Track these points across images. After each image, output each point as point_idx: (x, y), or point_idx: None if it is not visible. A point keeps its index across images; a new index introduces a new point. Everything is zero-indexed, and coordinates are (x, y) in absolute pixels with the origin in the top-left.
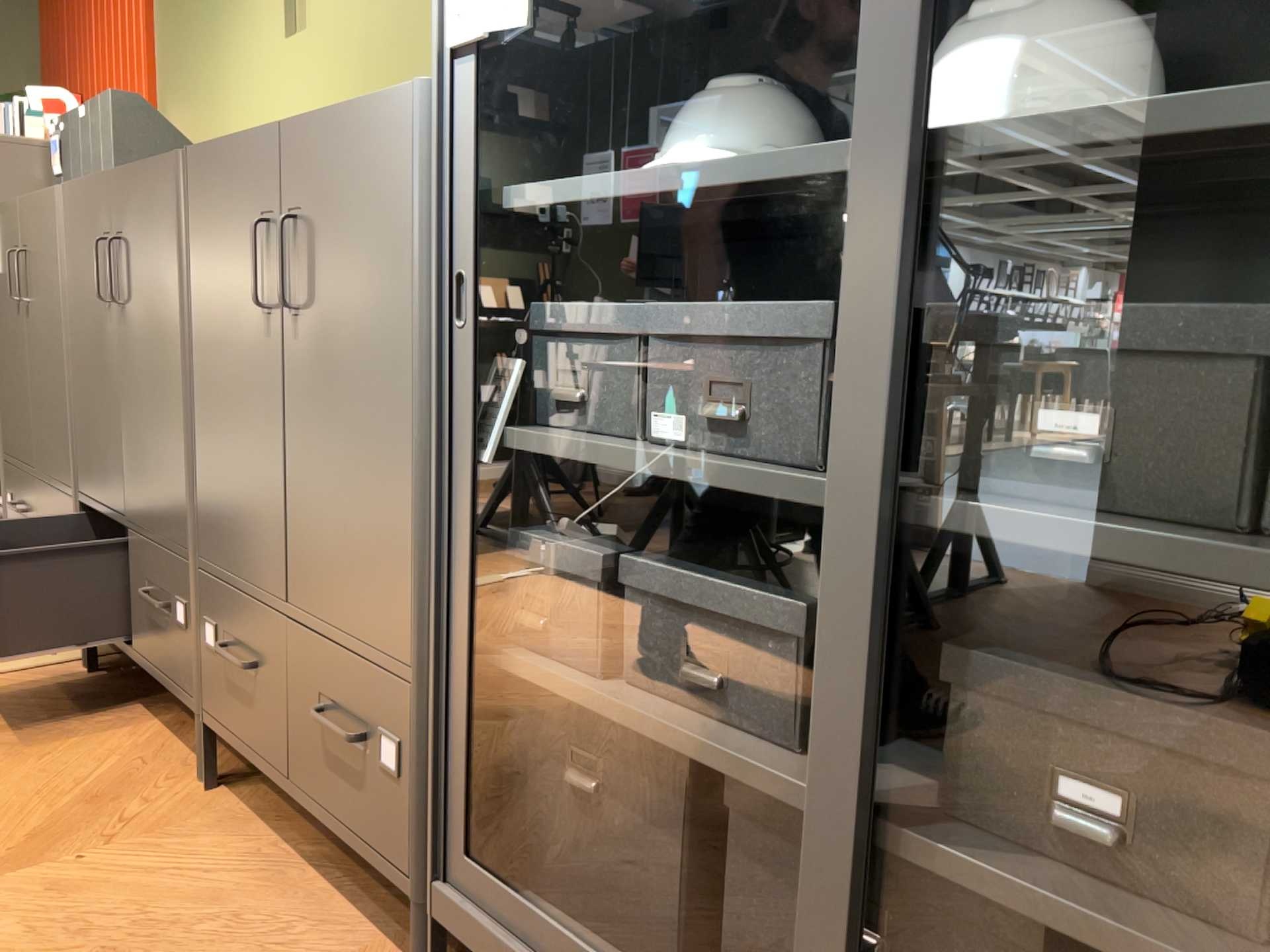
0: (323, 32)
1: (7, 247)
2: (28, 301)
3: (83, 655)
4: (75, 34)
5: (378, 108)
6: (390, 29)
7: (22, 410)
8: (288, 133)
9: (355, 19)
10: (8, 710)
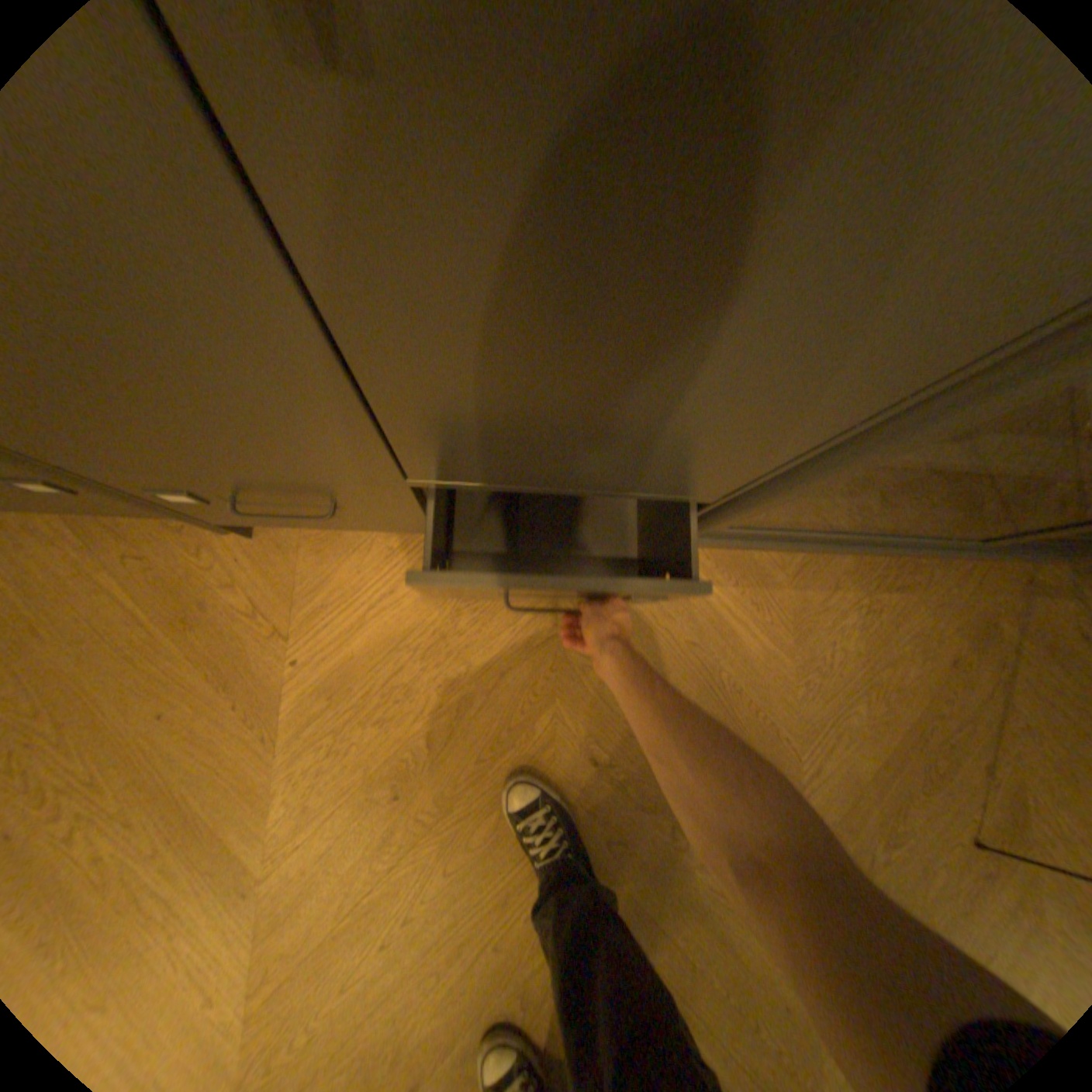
0: None
1: None
2: None
3: None
4: None
5: None
6: None
7: None
8: None
9: None
10: None
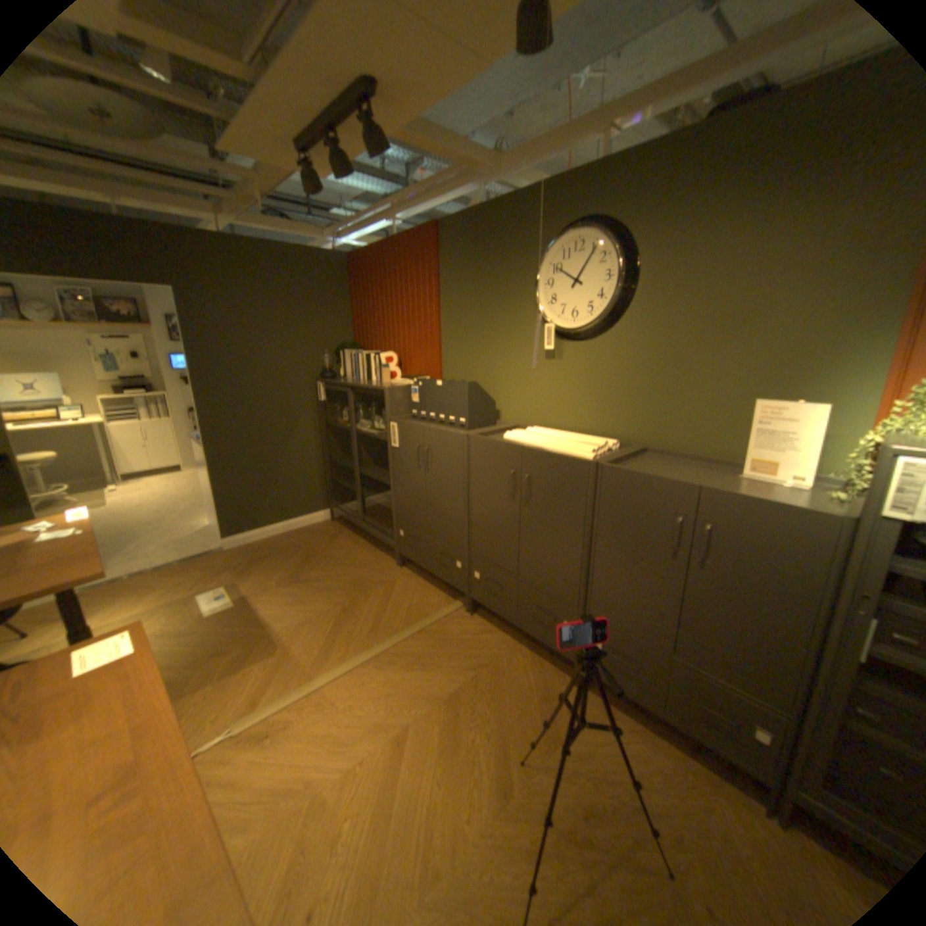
0: (576, 363)
1: (409, 440)
2: (429, 467)
3: (461, 605)
4: (379, 318)
5: (806, 514)
6: (629, 375)
7: (417, 504)
8: (711, 493)
9: (602, 364)
10: (463, 642)
